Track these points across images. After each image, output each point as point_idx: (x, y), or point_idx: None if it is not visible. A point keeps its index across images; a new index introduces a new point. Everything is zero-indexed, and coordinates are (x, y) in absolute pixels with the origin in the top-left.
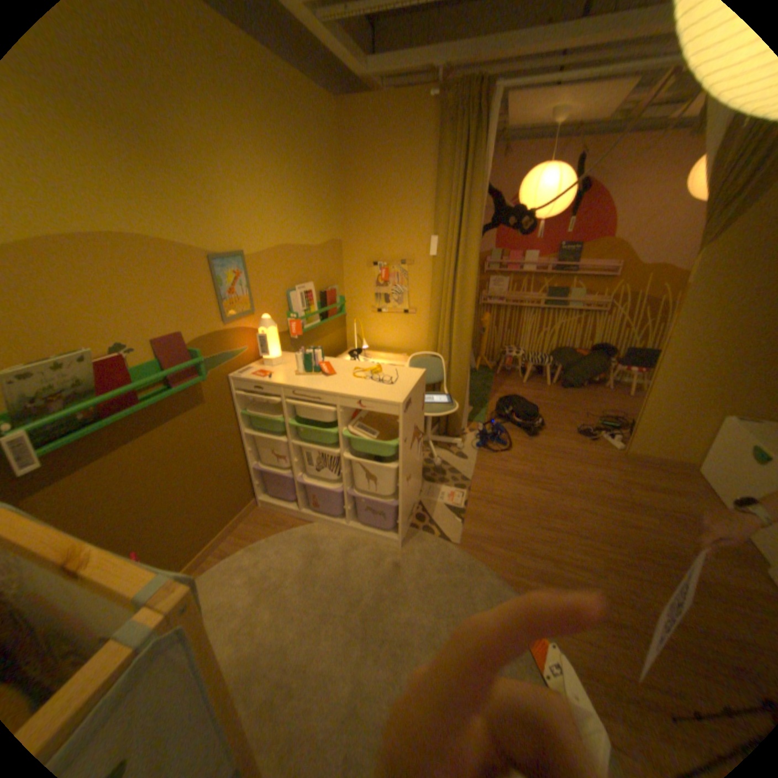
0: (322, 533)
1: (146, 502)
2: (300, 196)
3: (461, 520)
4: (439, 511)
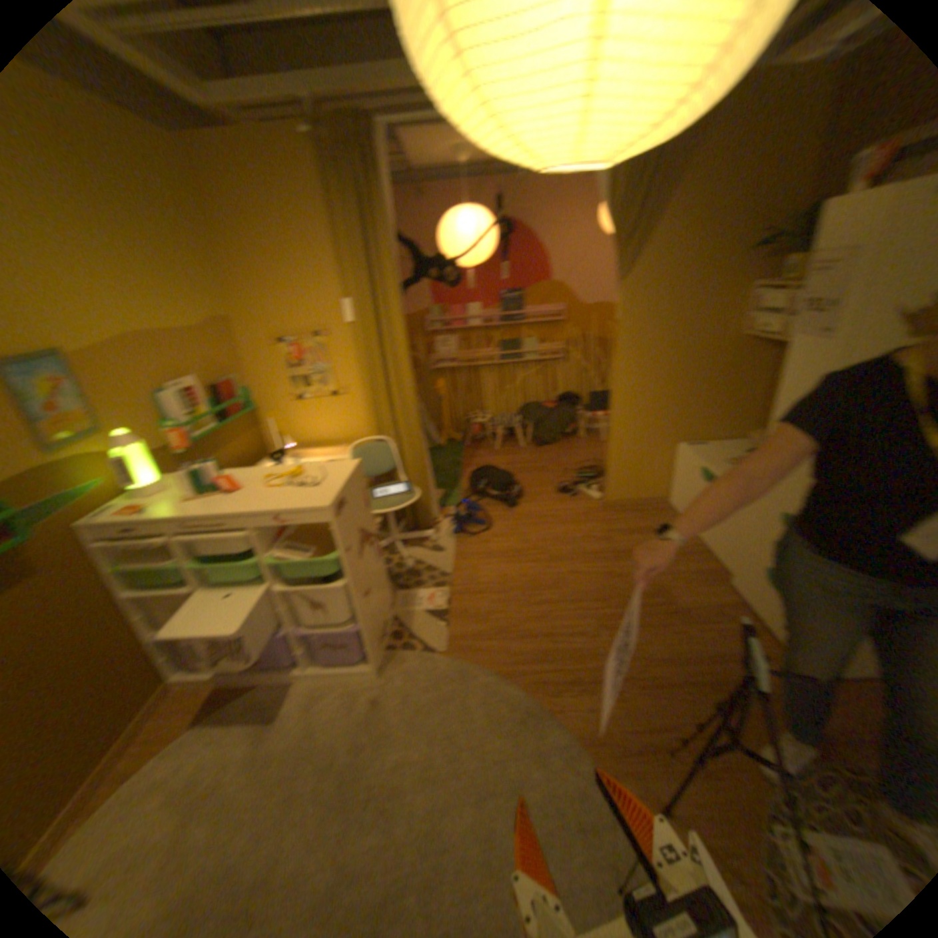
0: (274, 694)
1: None
2: (150, 264)
3: (446, 623)
4: (420, 621)
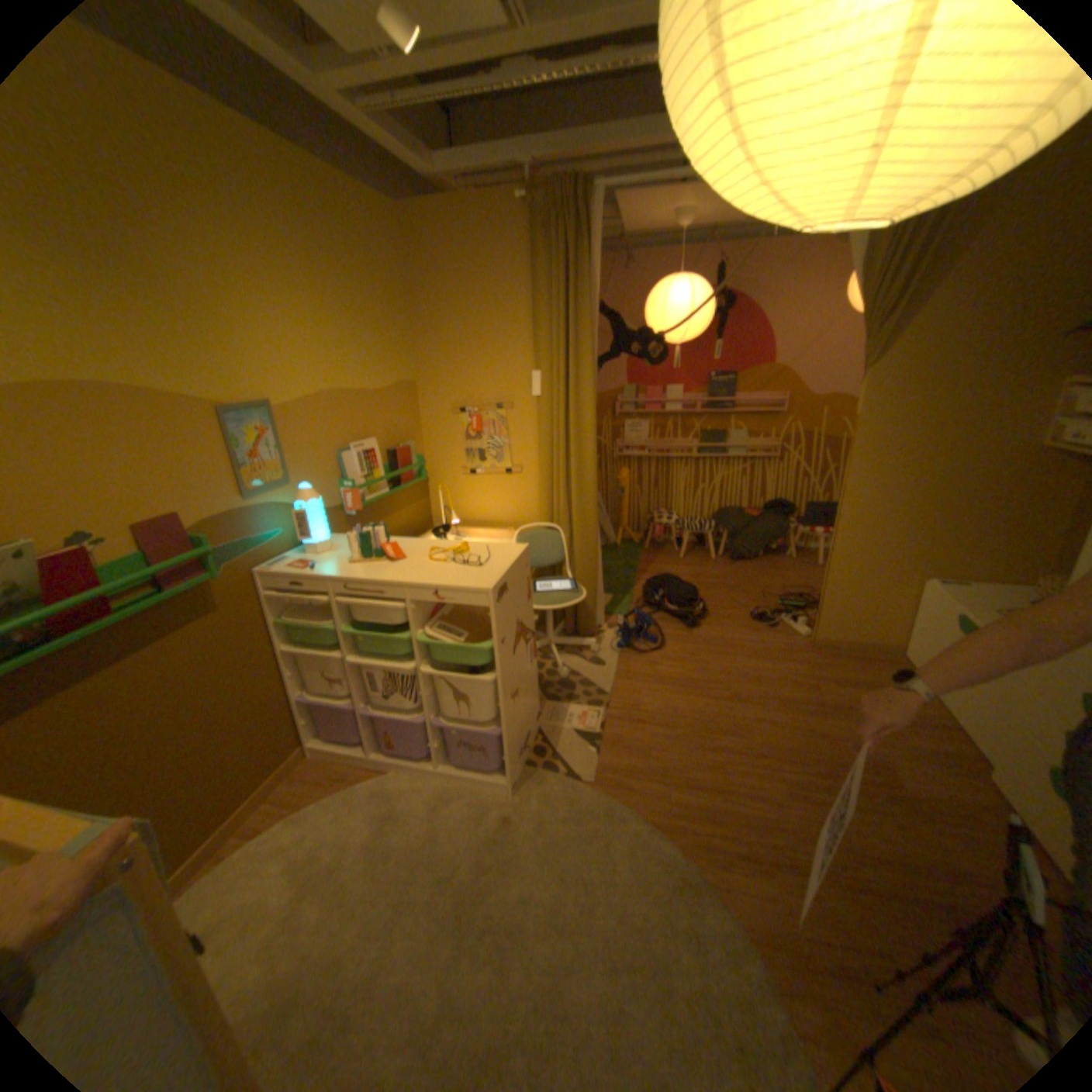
0: (400, 787)
1: (126, 759)
2: (351, 326)
3: (596, 749)
4: (565, 740)
